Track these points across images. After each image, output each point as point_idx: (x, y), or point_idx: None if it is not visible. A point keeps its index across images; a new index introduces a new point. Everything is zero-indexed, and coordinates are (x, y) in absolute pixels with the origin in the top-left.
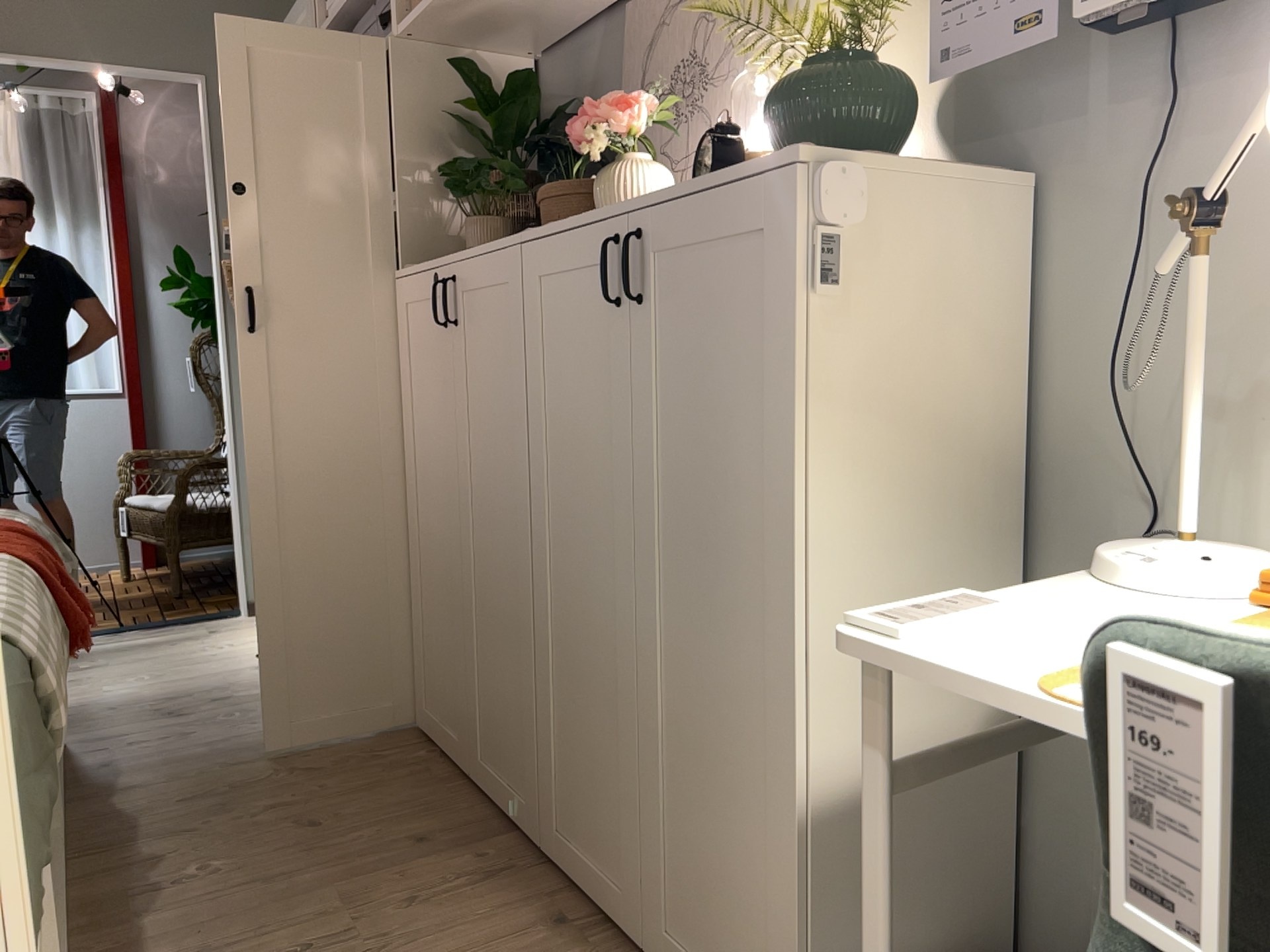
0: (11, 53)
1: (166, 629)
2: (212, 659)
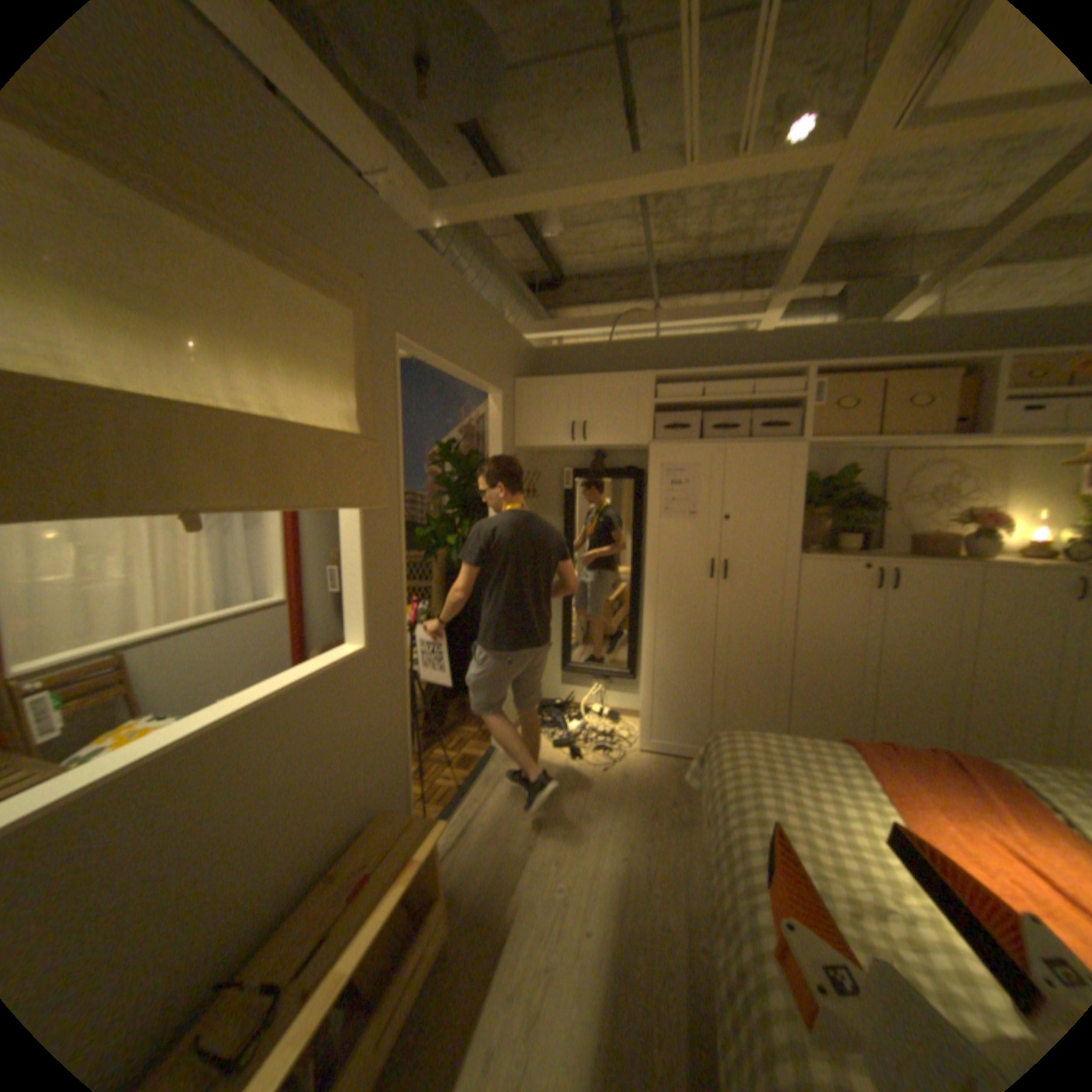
0: (447, 365)
1: (486, 780)
2: (585, 786)
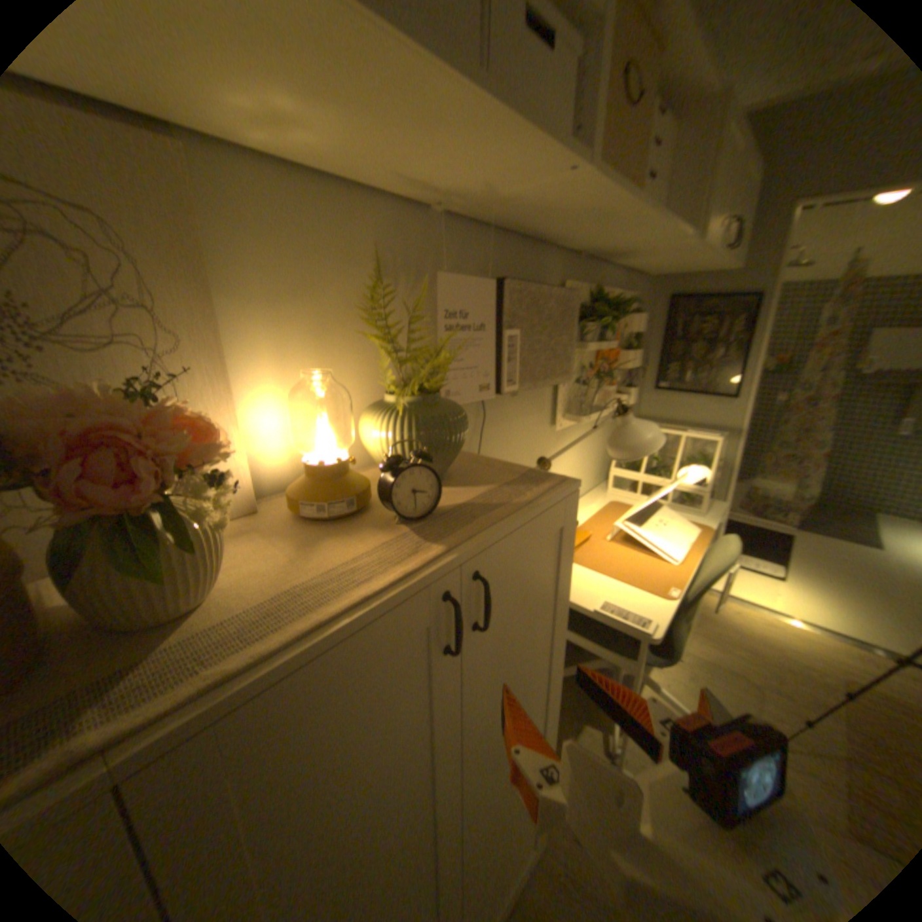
0: None
1: None
2: None
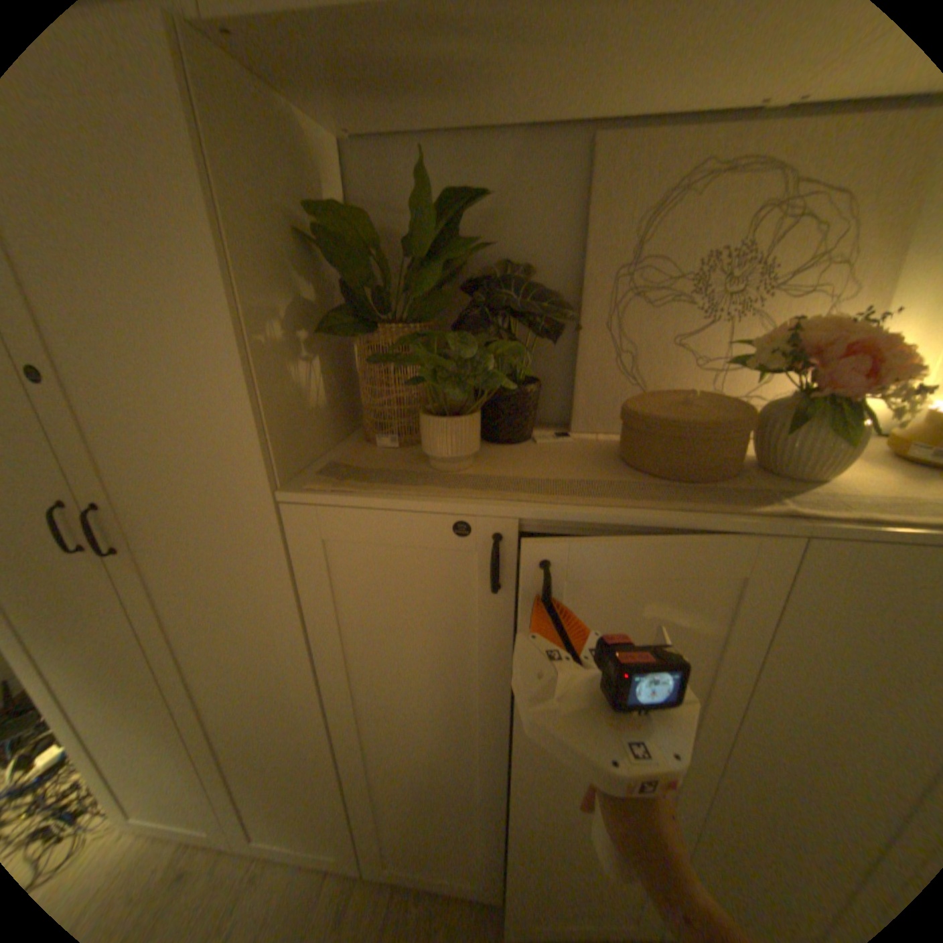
0: None
1: None
2: None
